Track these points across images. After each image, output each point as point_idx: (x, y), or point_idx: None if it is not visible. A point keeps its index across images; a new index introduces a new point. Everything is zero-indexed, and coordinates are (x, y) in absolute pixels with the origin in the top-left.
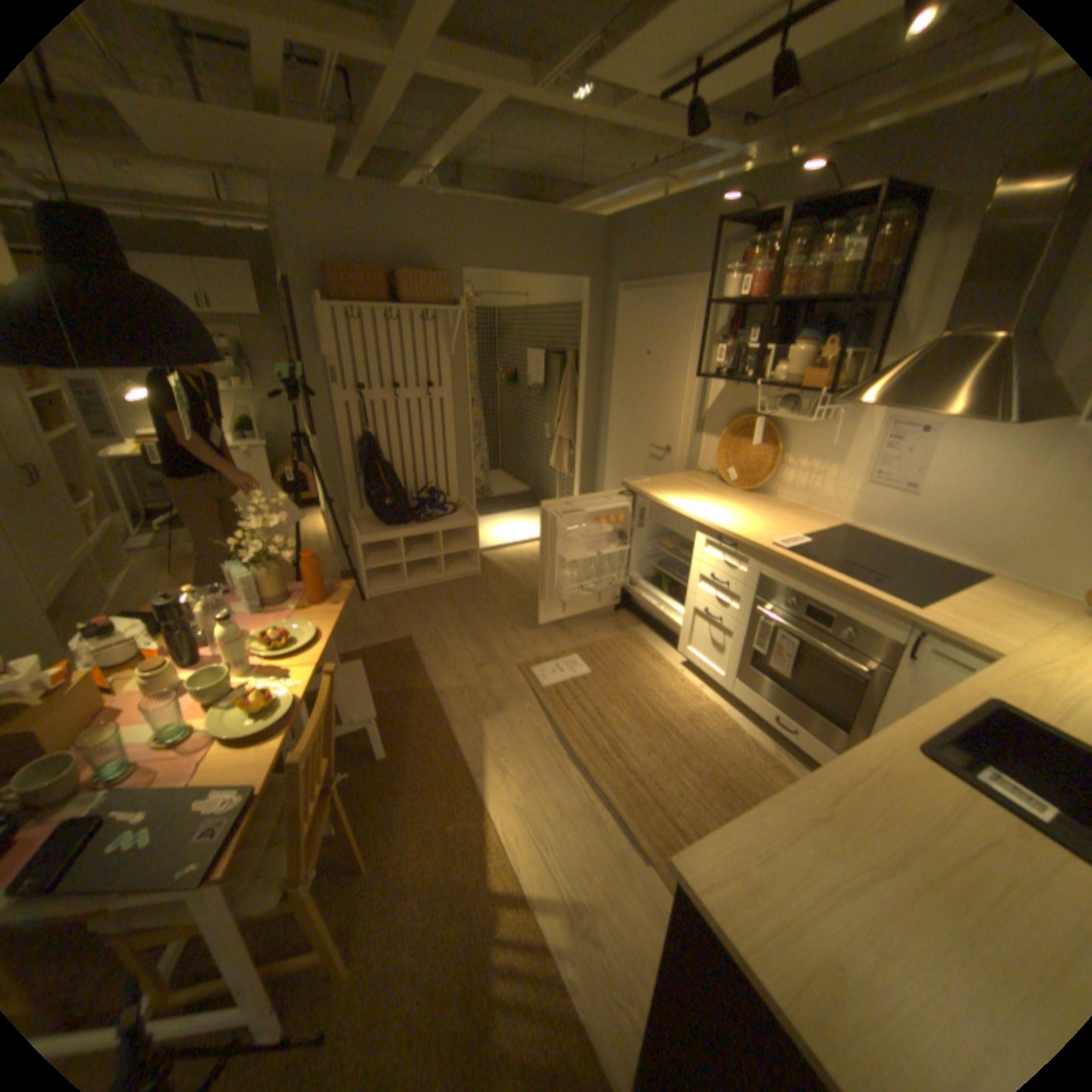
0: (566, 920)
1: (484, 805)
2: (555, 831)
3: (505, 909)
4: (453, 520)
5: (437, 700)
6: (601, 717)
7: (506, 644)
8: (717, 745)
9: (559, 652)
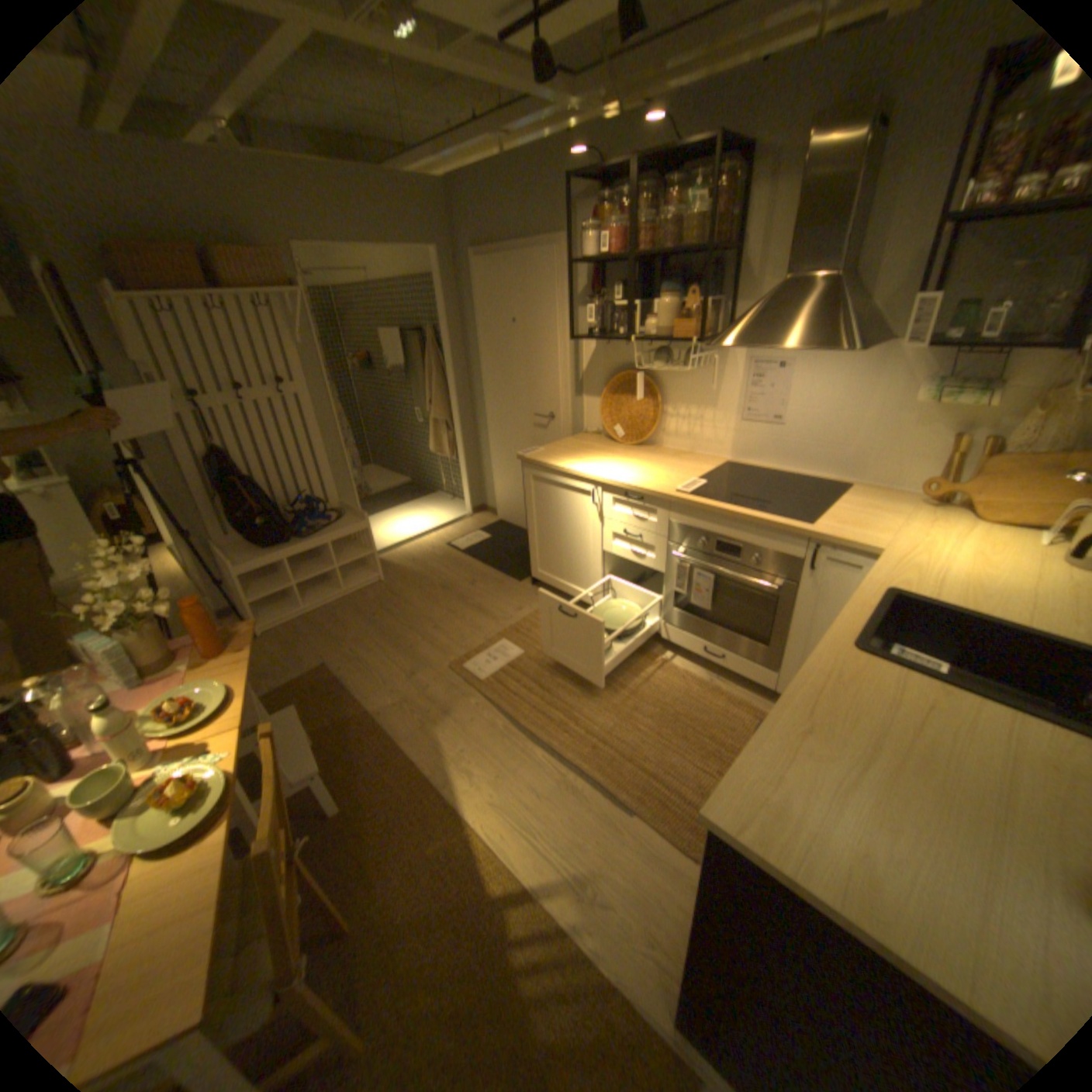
0: (571, 896)
1: (457, 815)
2: (536, 816)
3: (509, 909)
4: (340, 527)
5: (374, 723)
6: (549, 692)
7: (432, 644)
8: (659, 686)
9: (489, 639)
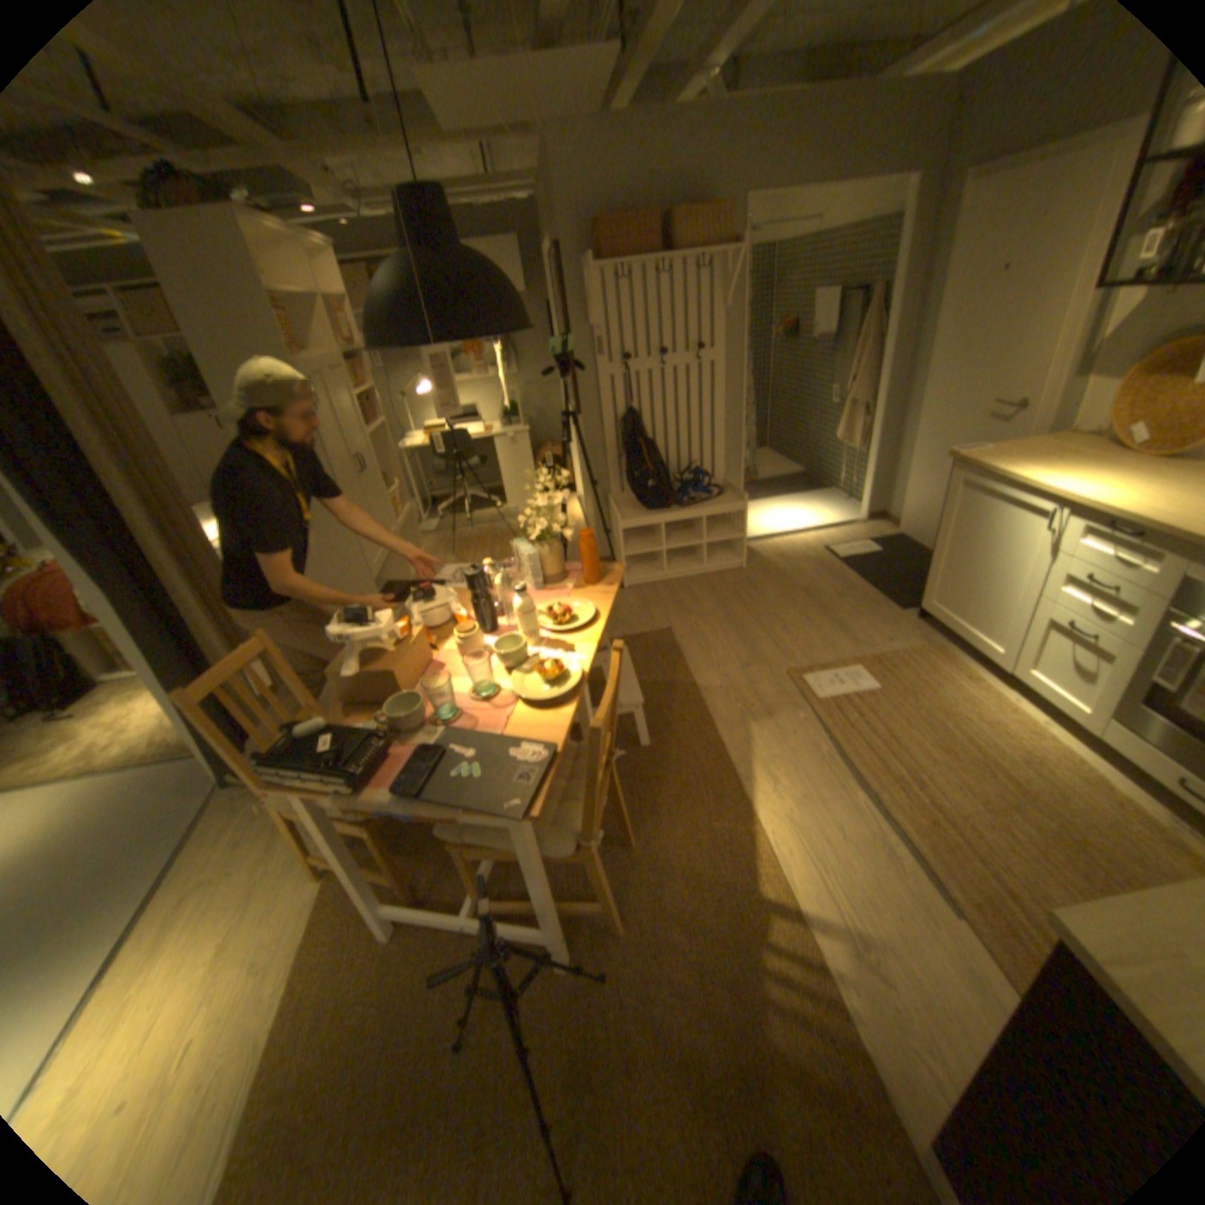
0: (850, 948)
1: (753, 810)
2: (837, 854)
3: (778, 917)
4: (718, 503)
5: (700, 695)
6: (898, 741)
7: (776, 644)
8: (1071, 799)
9: (842, 659)
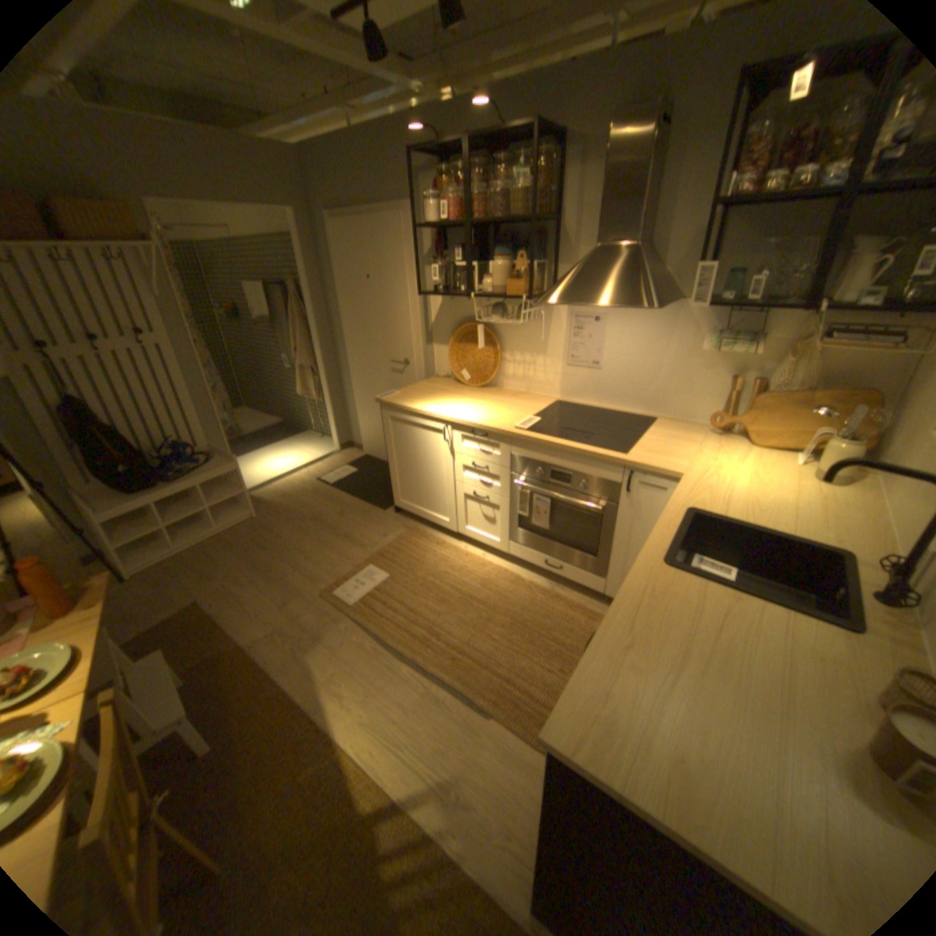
0: (436, 802)
1: (328, 738)
2: (403, 729)
3: (378, 824)
4: (208, 469)
5: (247, 656)
6: (412, 611)
7: (303, 575)
8: (509, 597)
9: (356, 566)
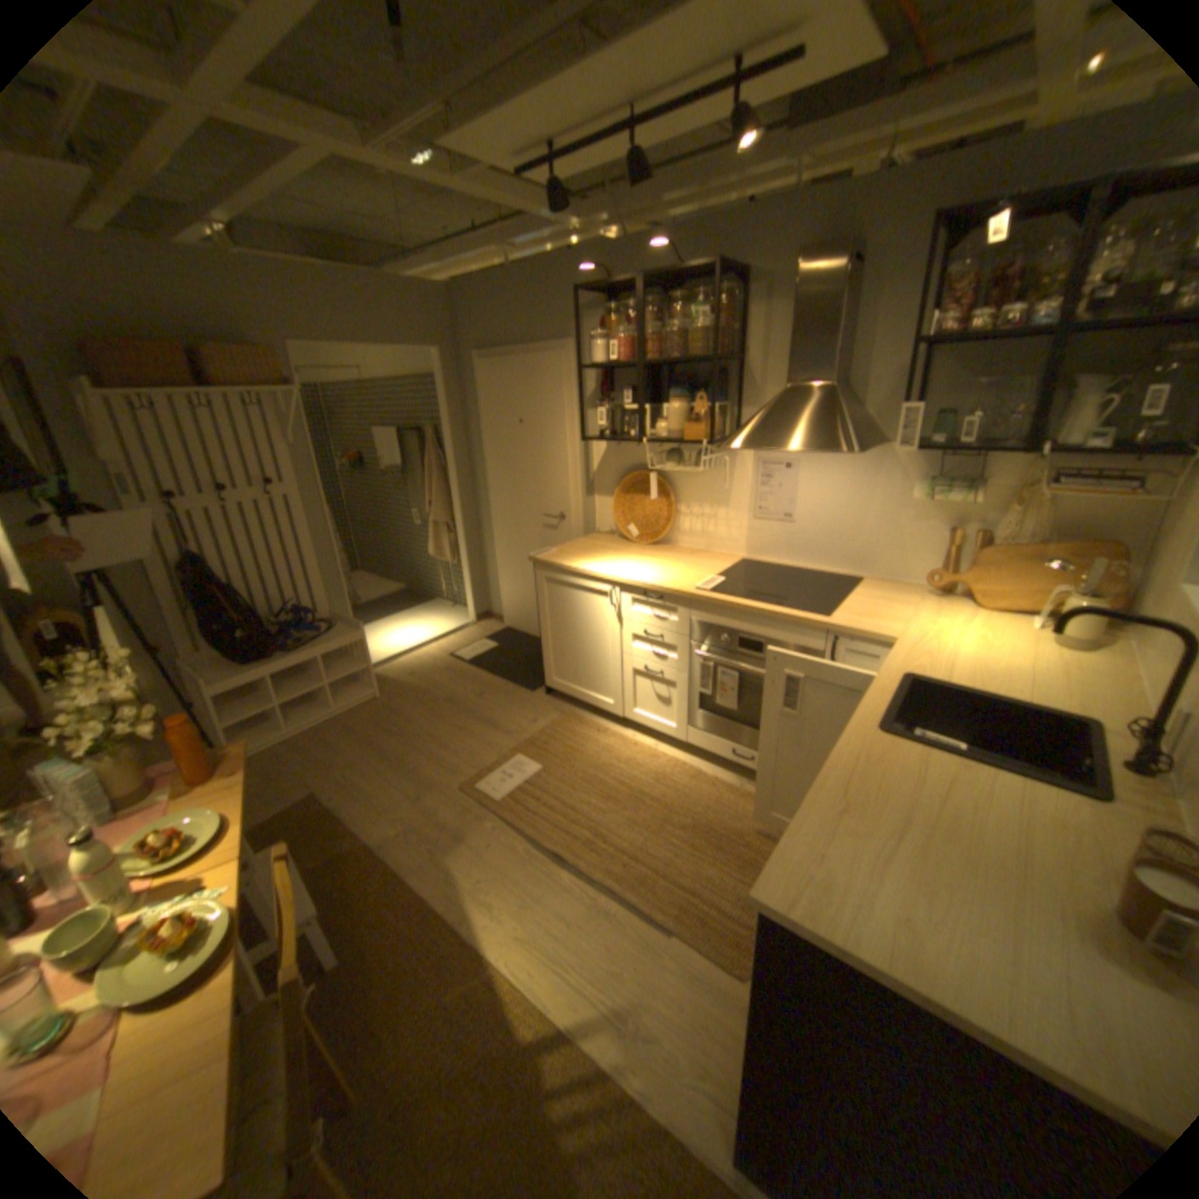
0: (611, 1033)
1: (477, 954)
2: (566, 947)
3: (542, 1056)
4: (330, 639)
5: (375, 858)
6: (571, 809)
7: (438, 765)
8: (688, 795)
9: (502, 755)
